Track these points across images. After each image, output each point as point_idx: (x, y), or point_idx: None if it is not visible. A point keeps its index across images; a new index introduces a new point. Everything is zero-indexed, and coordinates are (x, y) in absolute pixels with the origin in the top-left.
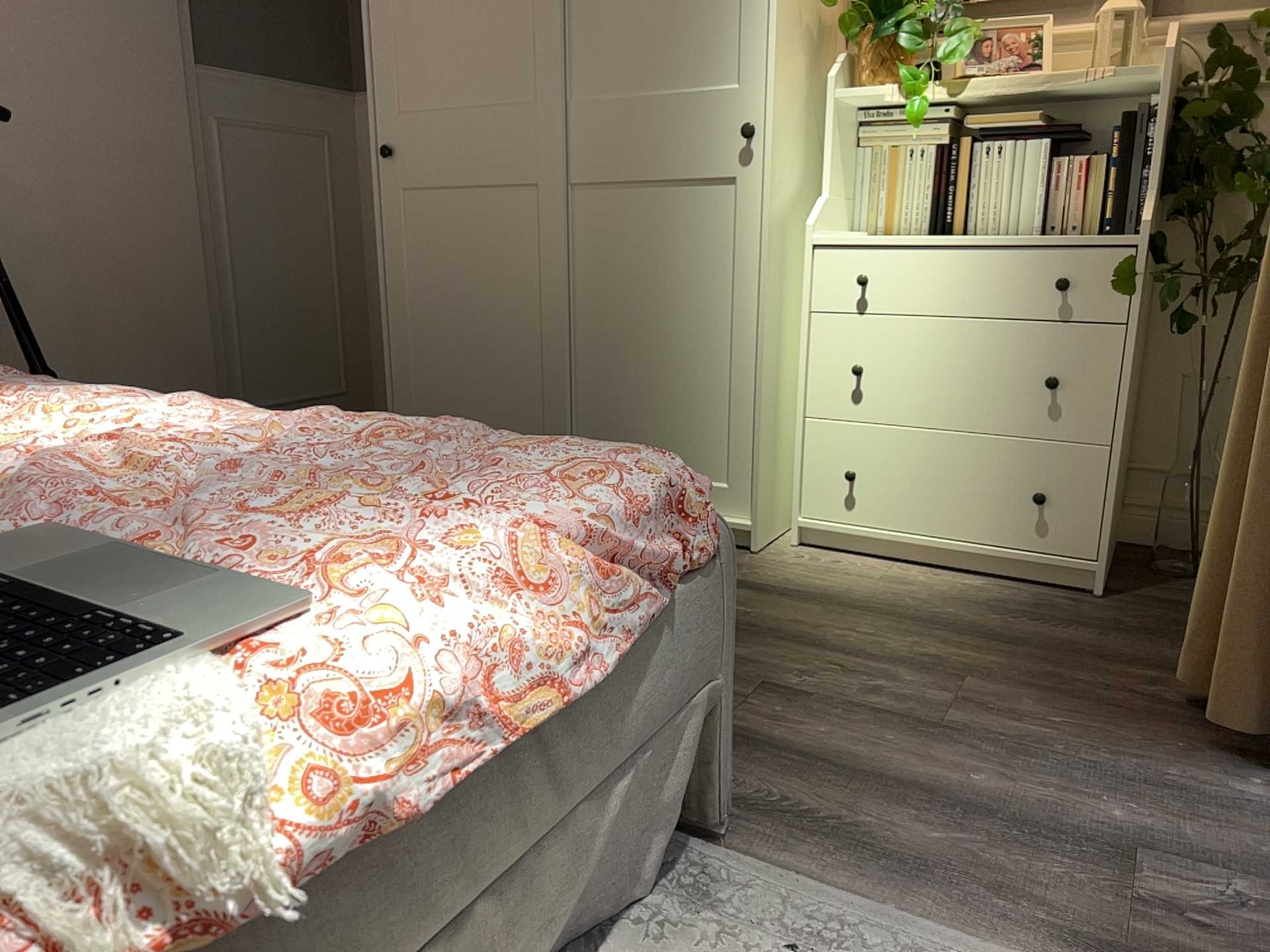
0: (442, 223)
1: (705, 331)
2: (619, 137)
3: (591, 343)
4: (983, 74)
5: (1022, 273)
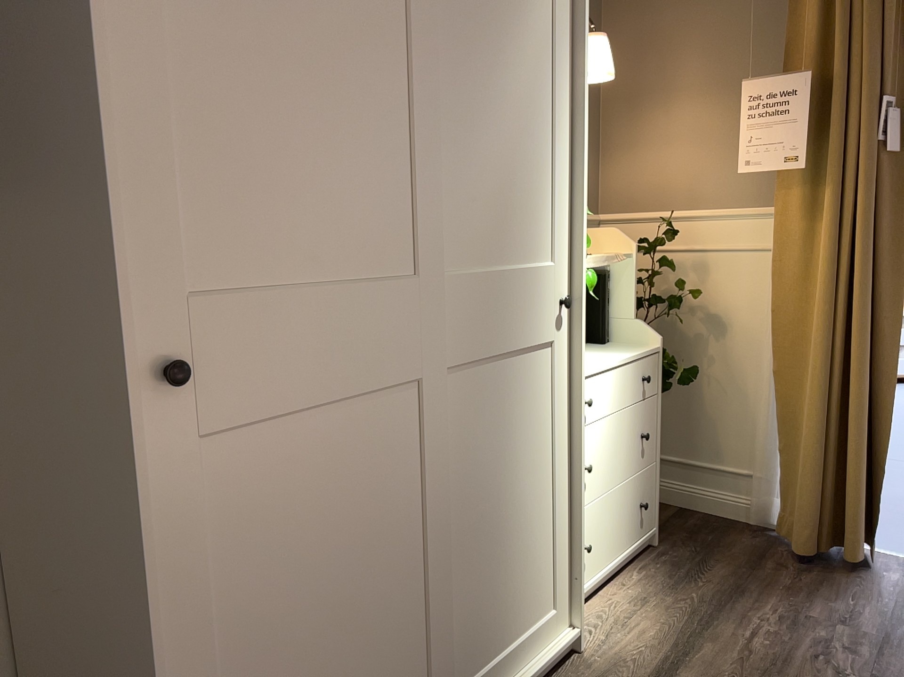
0: (291, 466)
1: (537, 478)
2: (482, 313)
3: (459, 540)
4: None
5: (629, 375)
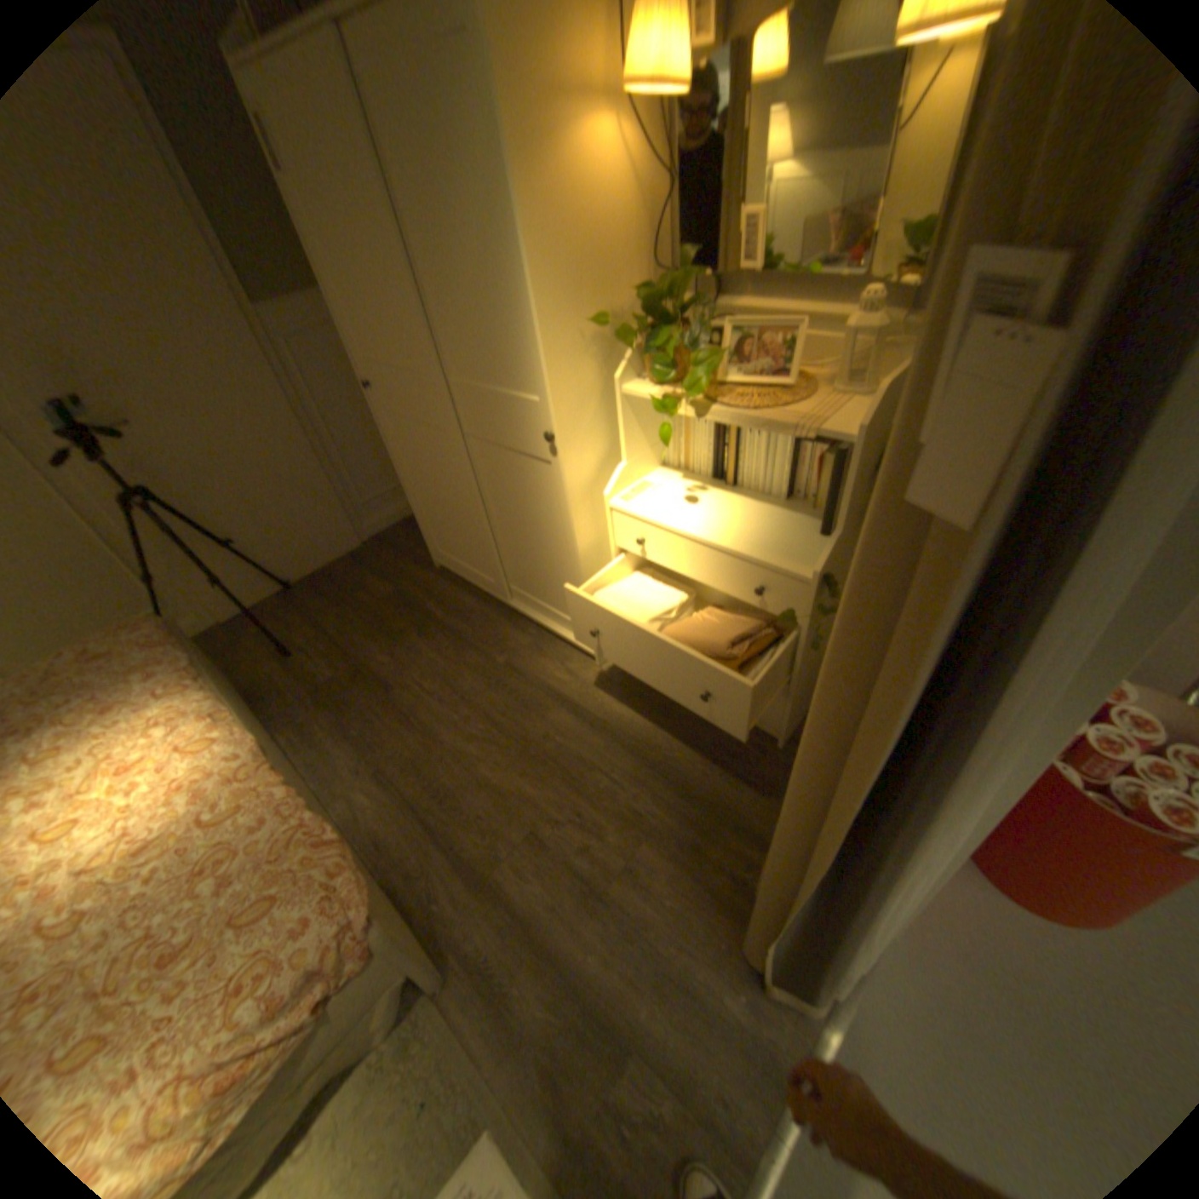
0: (409, 438)
1: (555, 545)
2: (482, 413)
3: (501, 529)
4: (740, 378)
5: (735, 571)
